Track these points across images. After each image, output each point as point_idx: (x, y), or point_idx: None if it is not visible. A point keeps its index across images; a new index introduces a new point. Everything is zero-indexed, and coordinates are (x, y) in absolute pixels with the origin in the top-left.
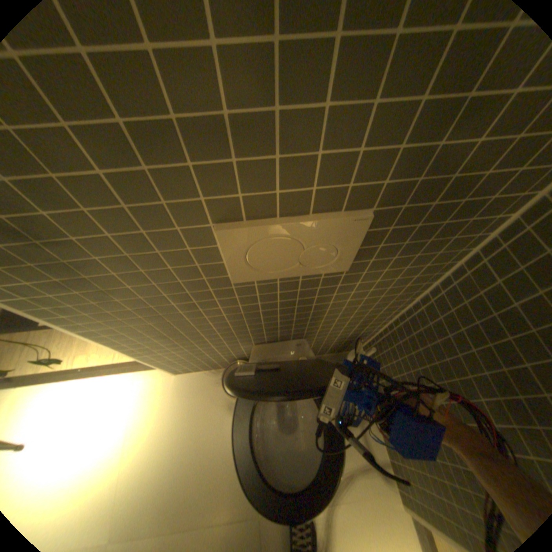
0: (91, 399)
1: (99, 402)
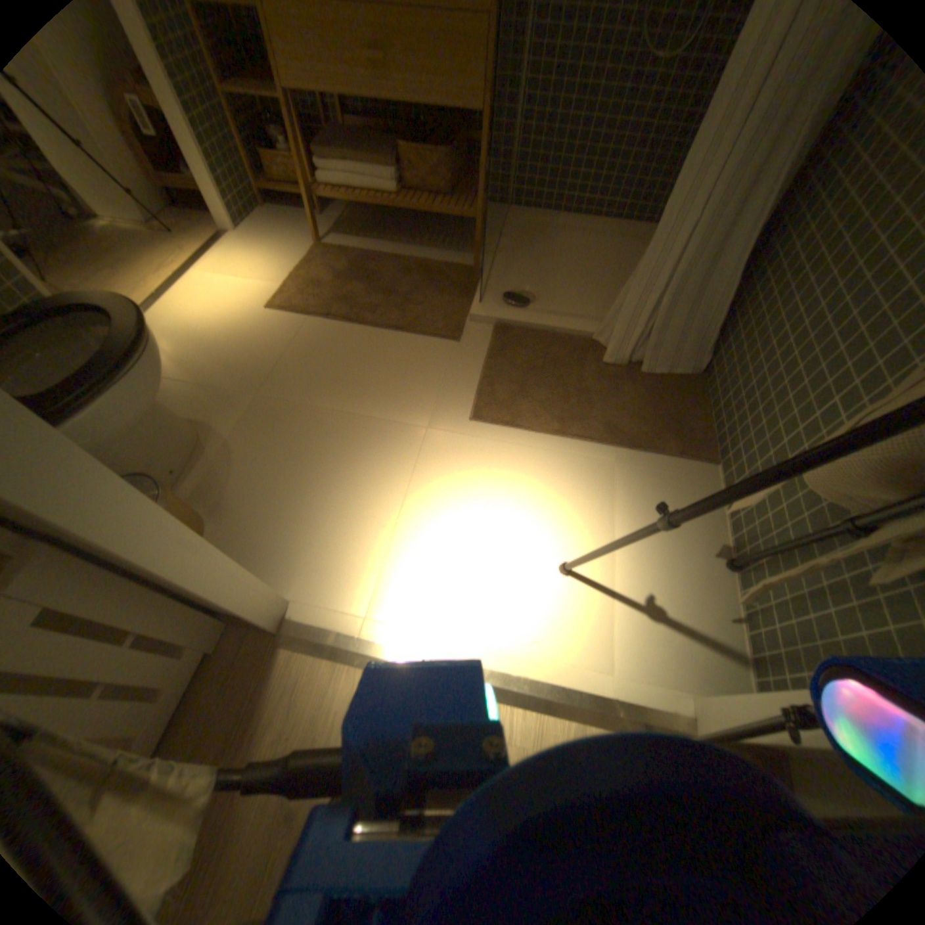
0: (432, 616)
1: (417, 604)
